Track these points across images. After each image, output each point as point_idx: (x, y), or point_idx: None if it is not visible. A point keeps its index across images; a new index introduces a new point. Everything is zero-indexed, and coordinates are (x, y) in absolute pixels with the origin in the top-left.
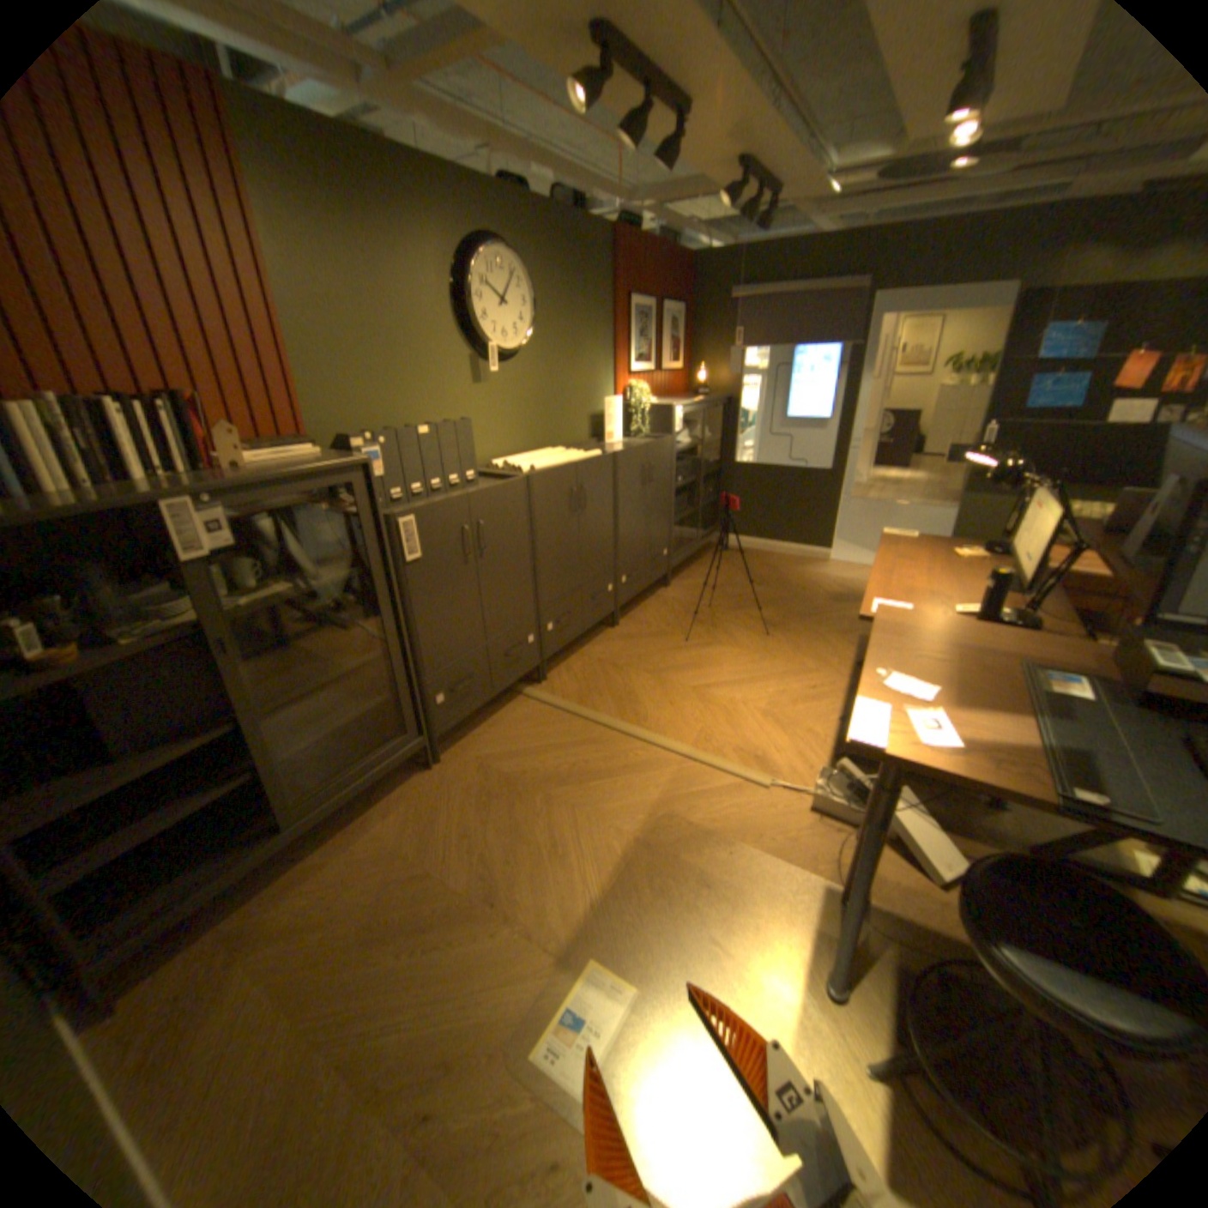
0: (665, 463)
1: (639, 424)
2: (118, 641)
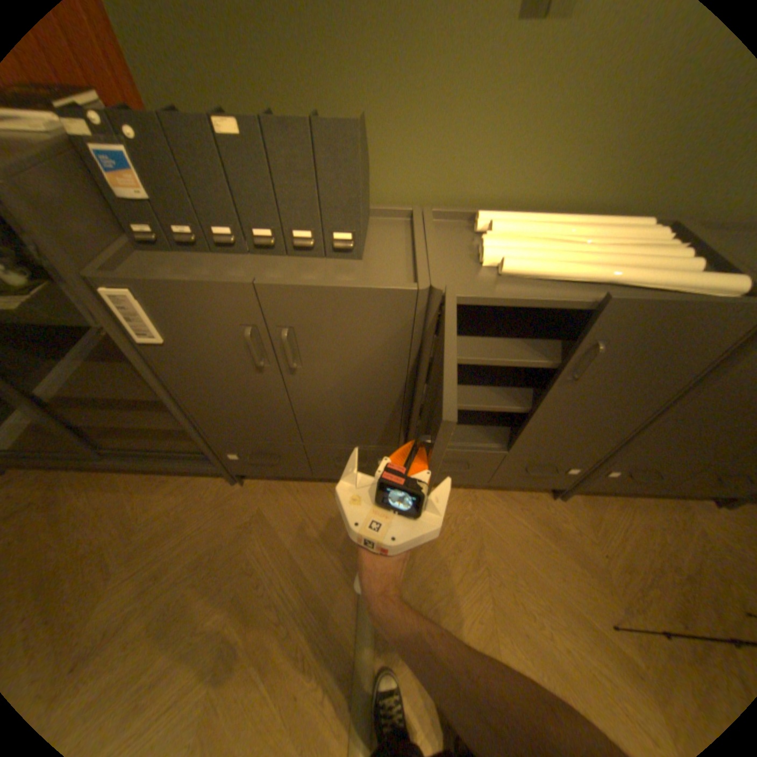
0: None
1: None
2: None
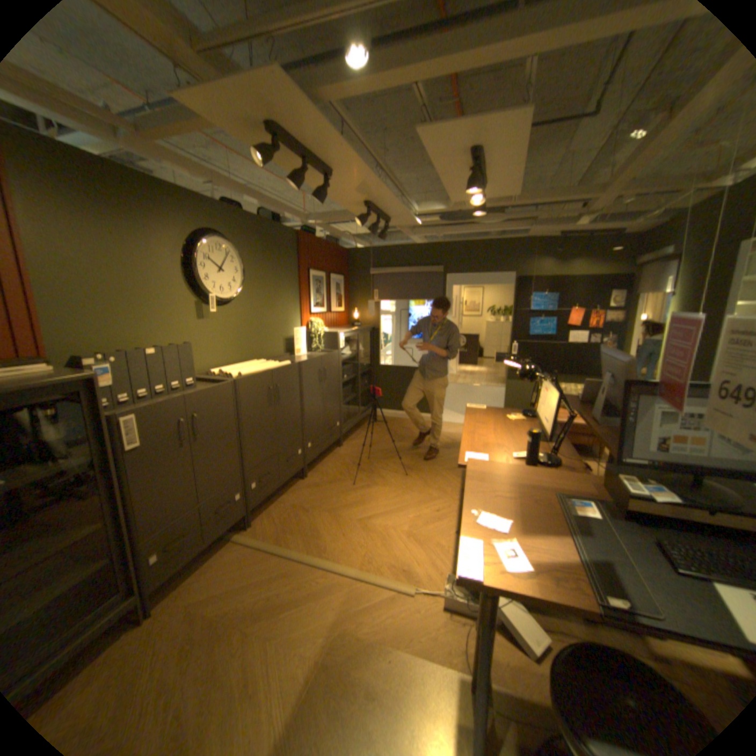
0: (335, 367)
1: (317, 343)
2: None
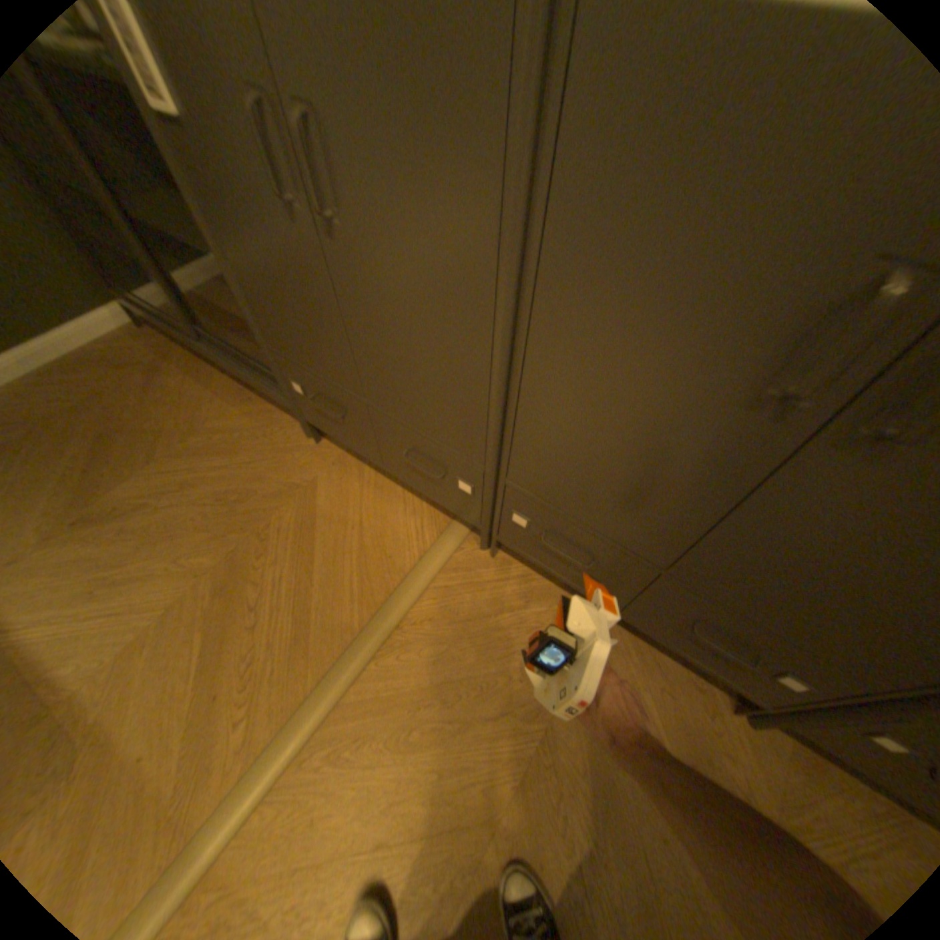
0: None
1: None
2: None
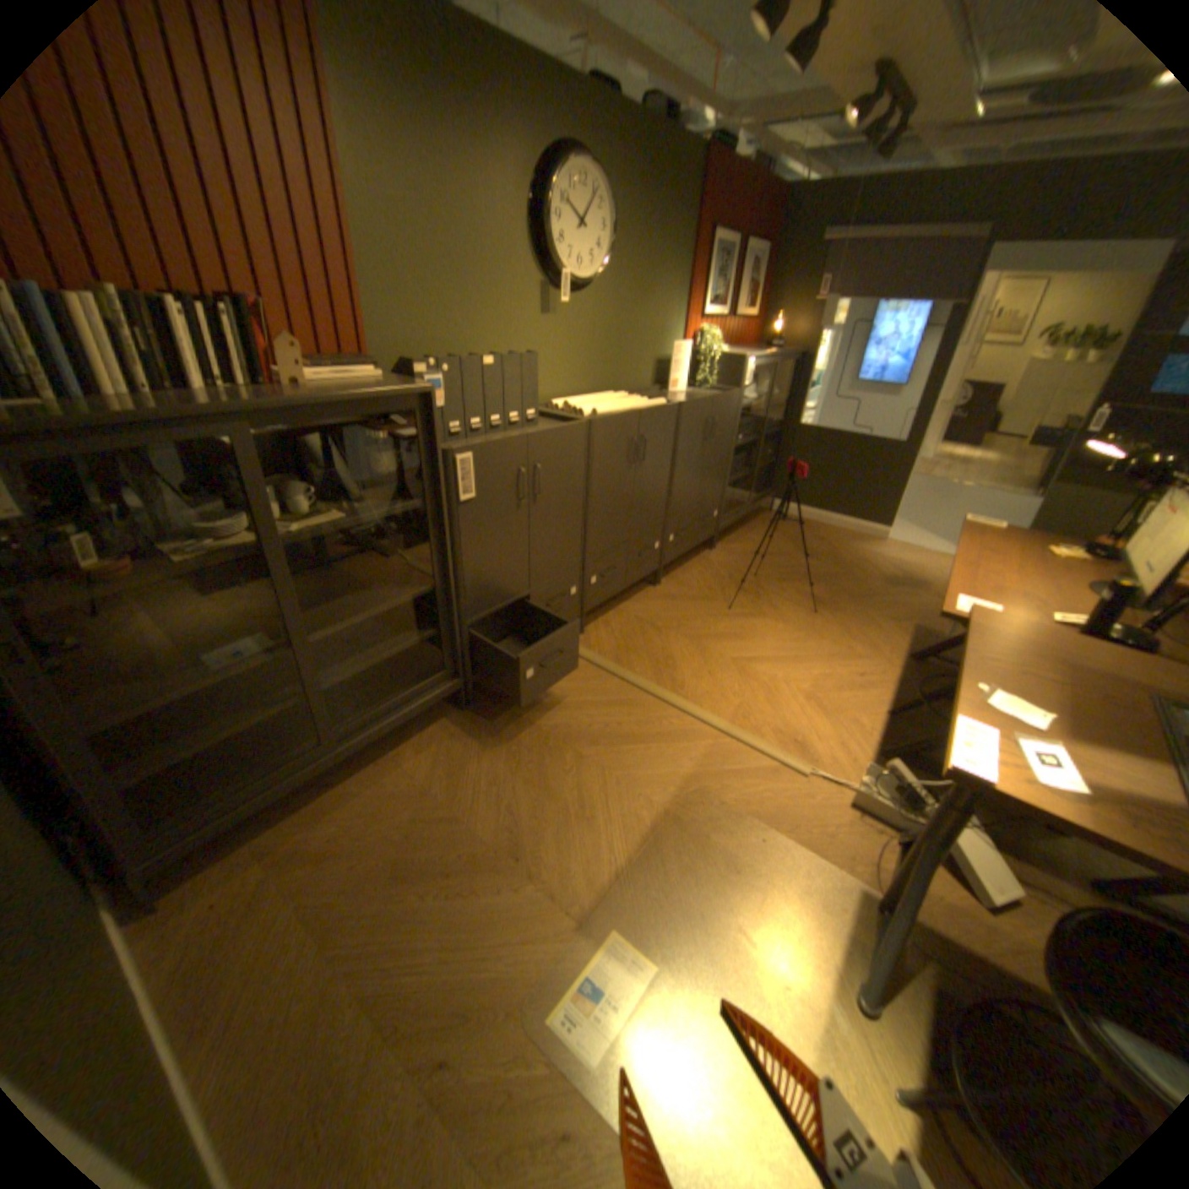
0: (730, 419)
1: (706, 373)
2: (172, 556)
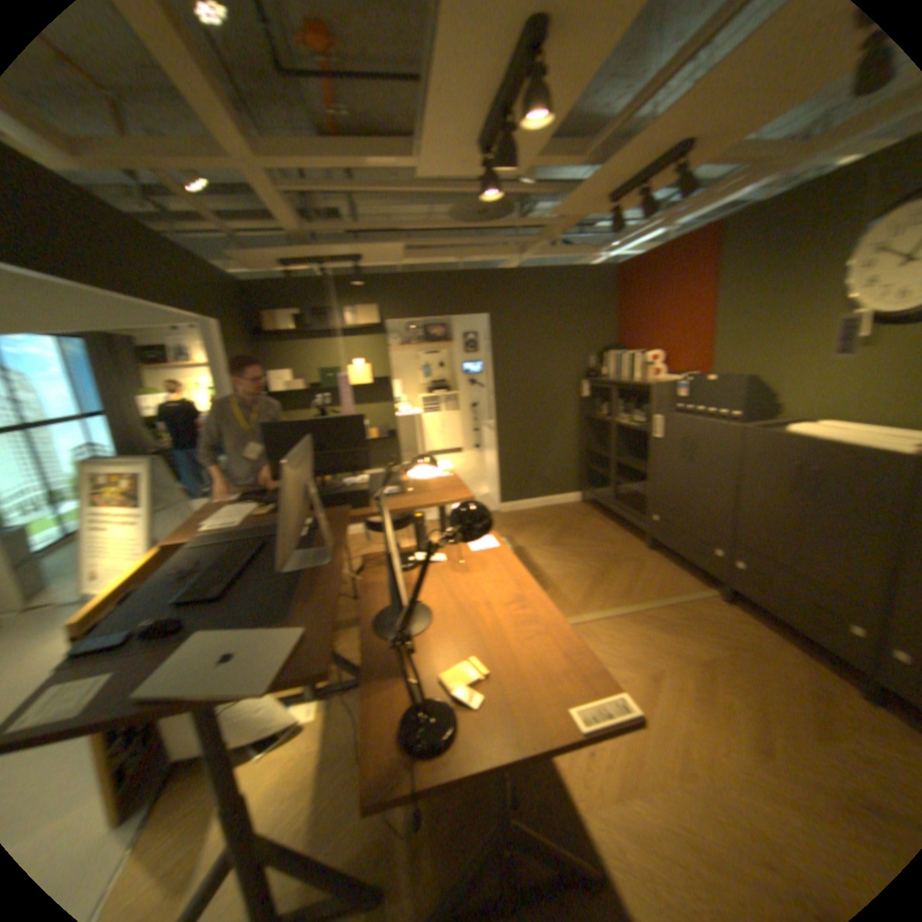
0: None
1: None
2: (610, 418)
